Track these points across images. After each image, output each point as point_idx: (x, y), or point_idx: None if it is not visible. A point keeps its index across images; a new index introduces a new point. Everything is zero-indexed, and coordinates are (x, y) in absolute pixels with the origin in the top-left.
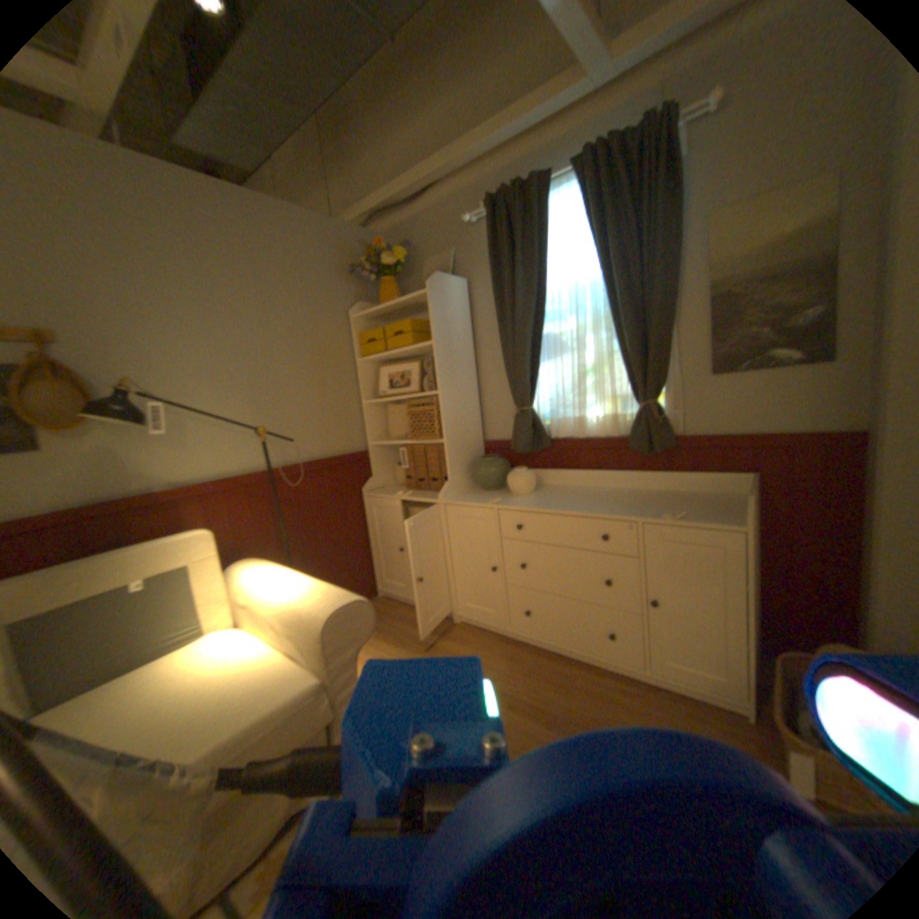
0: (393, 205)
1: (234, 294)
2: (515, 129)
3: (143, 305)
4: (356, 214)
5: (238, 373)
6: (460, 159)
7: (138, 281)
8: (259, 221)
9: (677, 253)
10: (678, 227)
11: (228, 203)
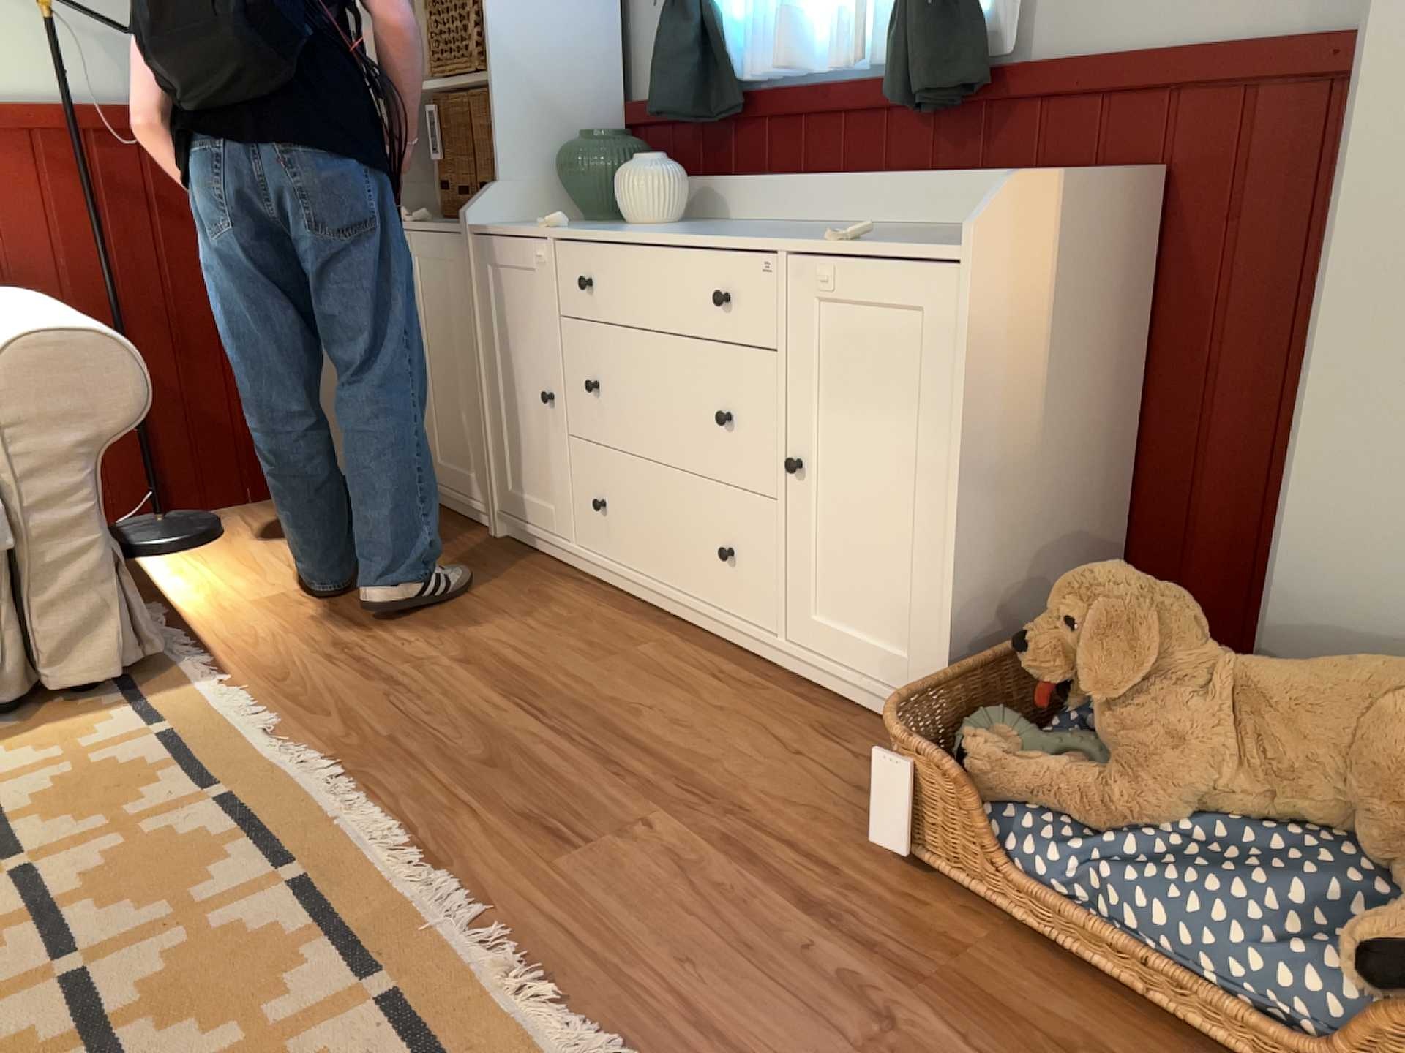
0: None
1: None
2: None
3: None
4: None
5: None
6: None
7: None
8: None
9: None
10: None
11: None
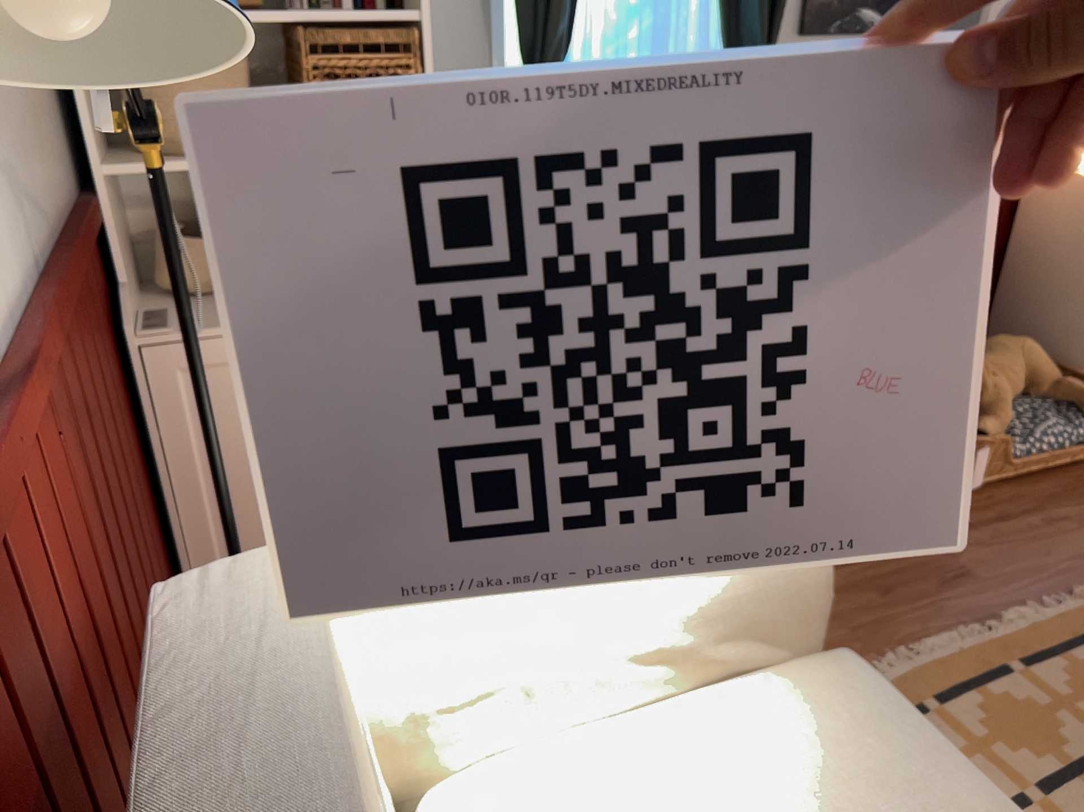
0: None
1: None
2: None
3: None
4: None
5: None
6: None
7: None
8: None
9: None
10: None
11: None
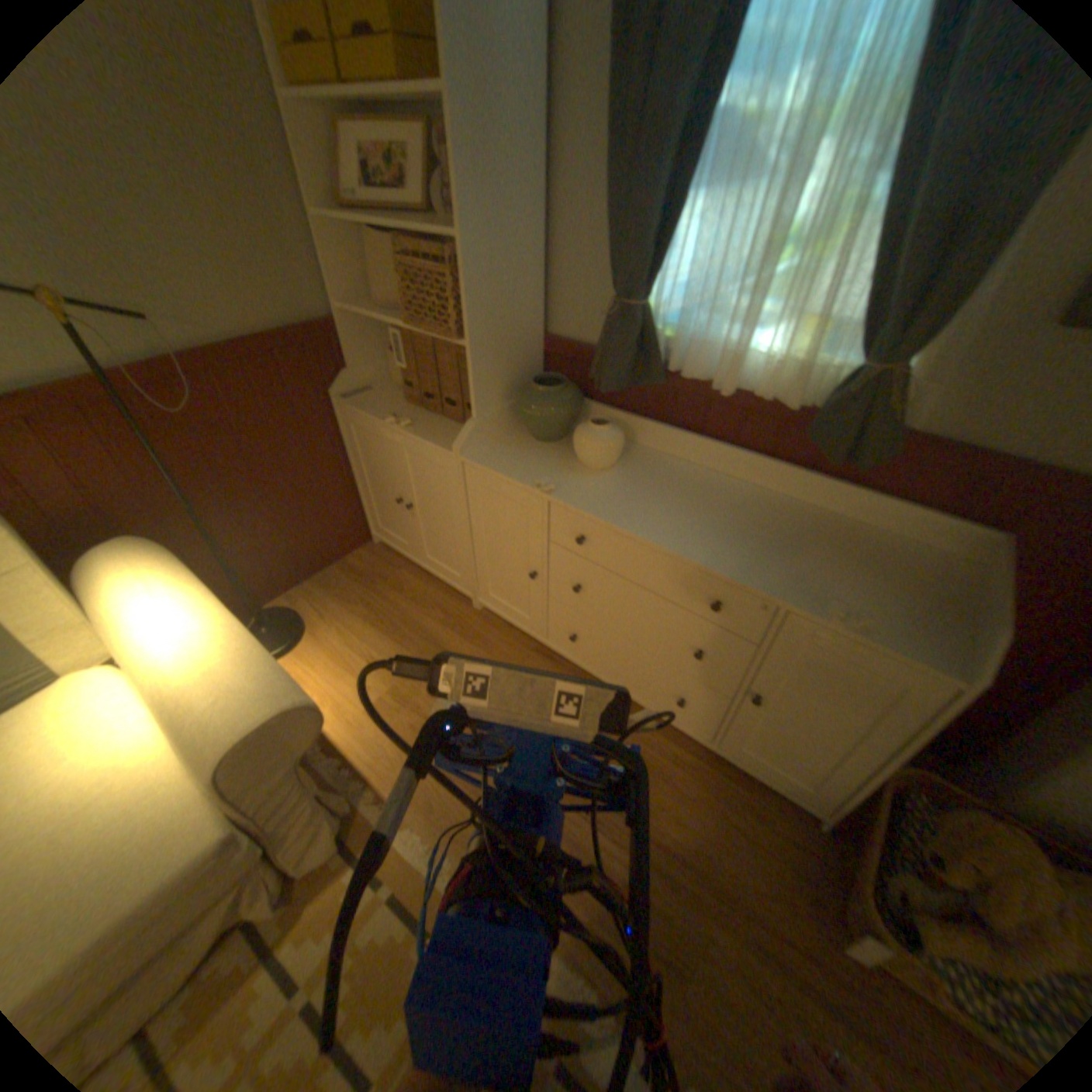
0: None
1: None
2: None
3: None
4: None
5: None
6: None
7: None
8: None
9: None
10: None
11: None
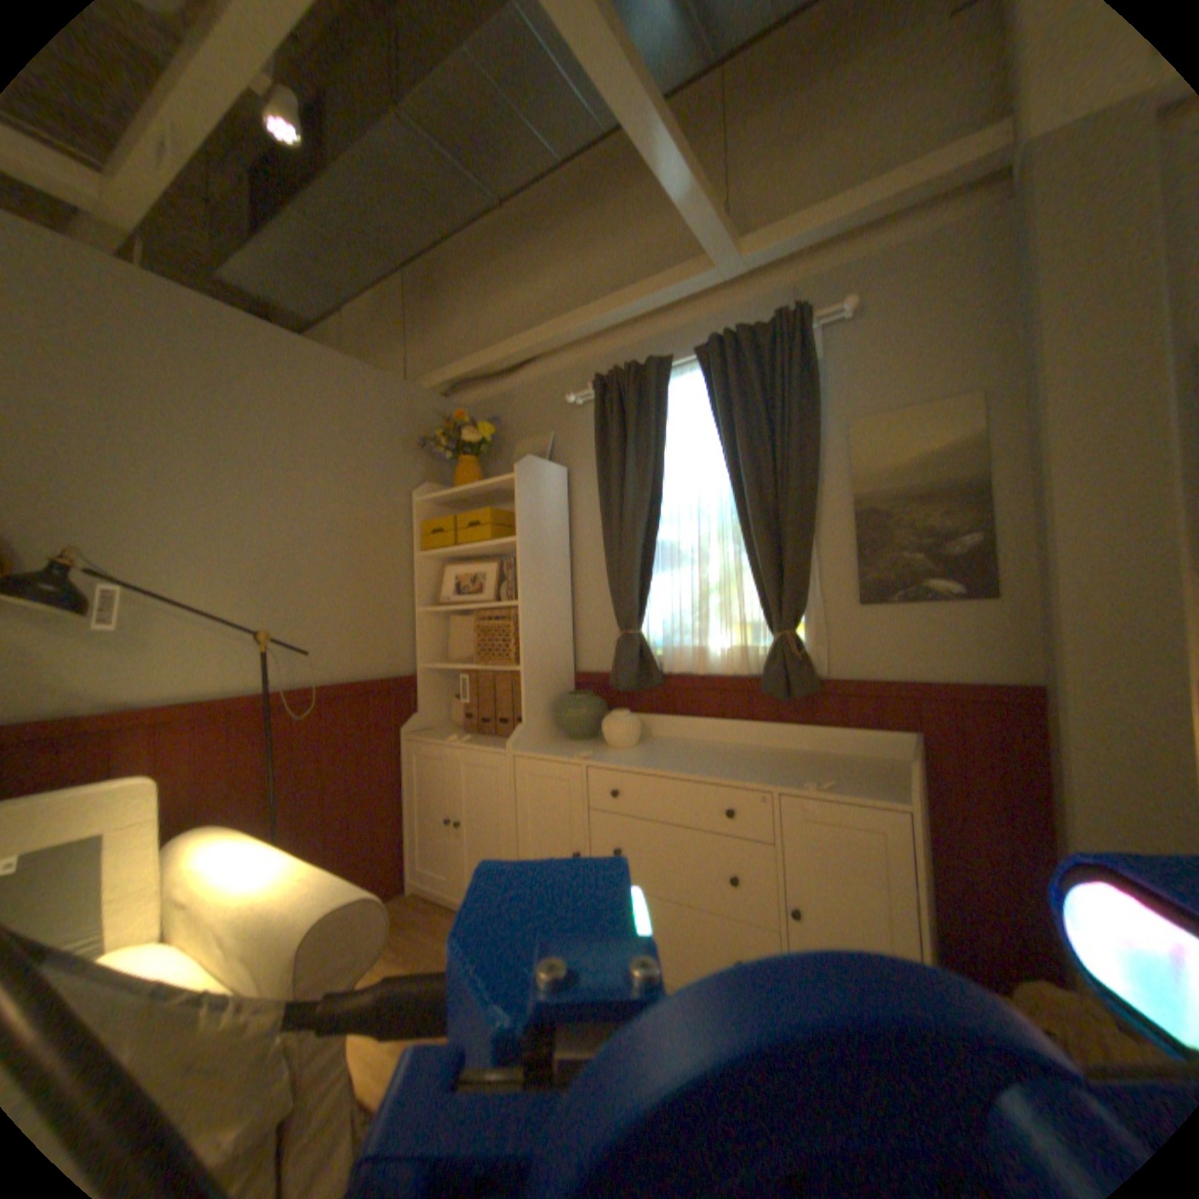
0: (483, 377)
1: (257, 456)
2: (632, 312)
3: (123, 456)
4: (436, 382)
5: (244, 556)
6: (567, 336)
7: (123, 426)
8: (308, 375)
9: (814, 460)
10: (814, 432)
11: (270, 349)
